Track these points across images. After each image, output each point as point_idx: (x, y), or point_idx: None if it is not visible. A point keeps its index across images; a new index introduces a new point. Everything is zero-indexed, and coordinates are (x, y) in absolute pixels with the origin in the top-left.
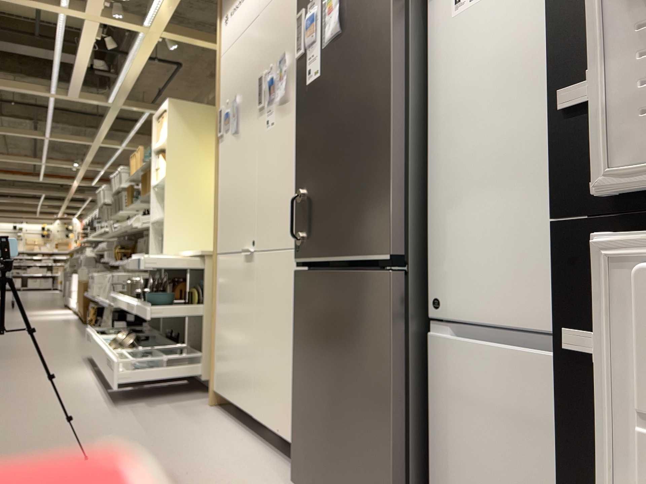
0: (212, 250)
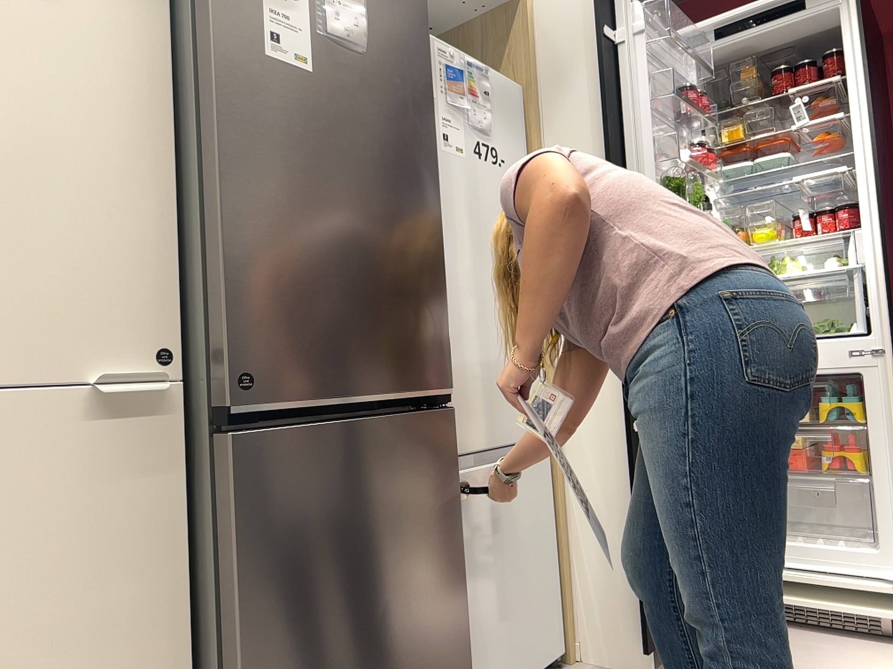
0: None
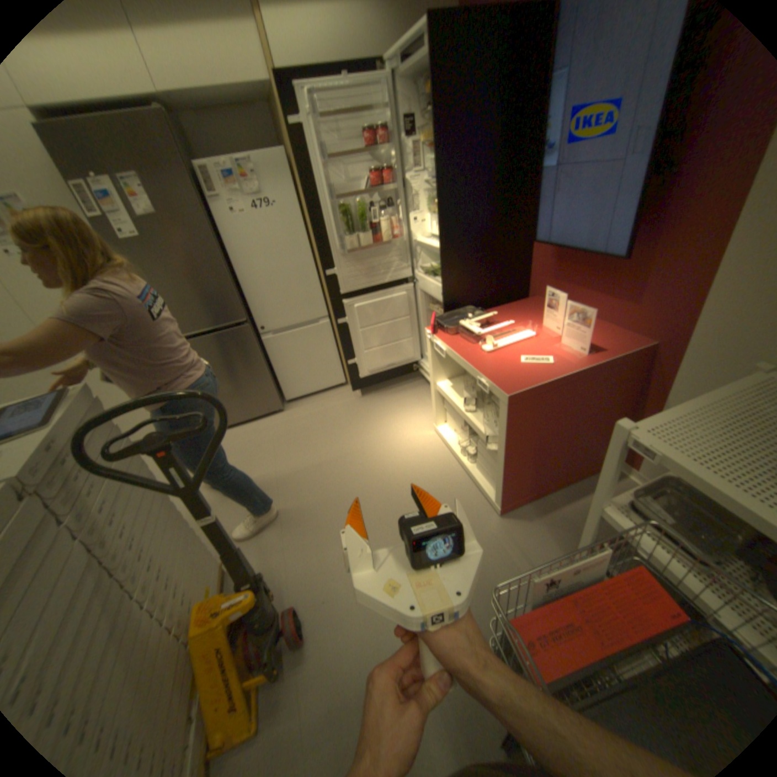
0: None
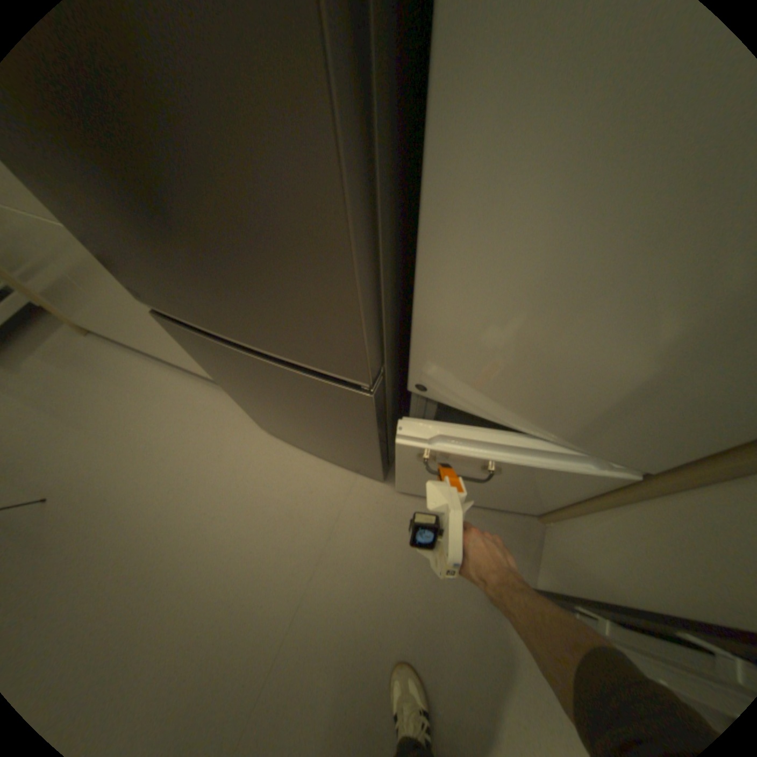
0: None
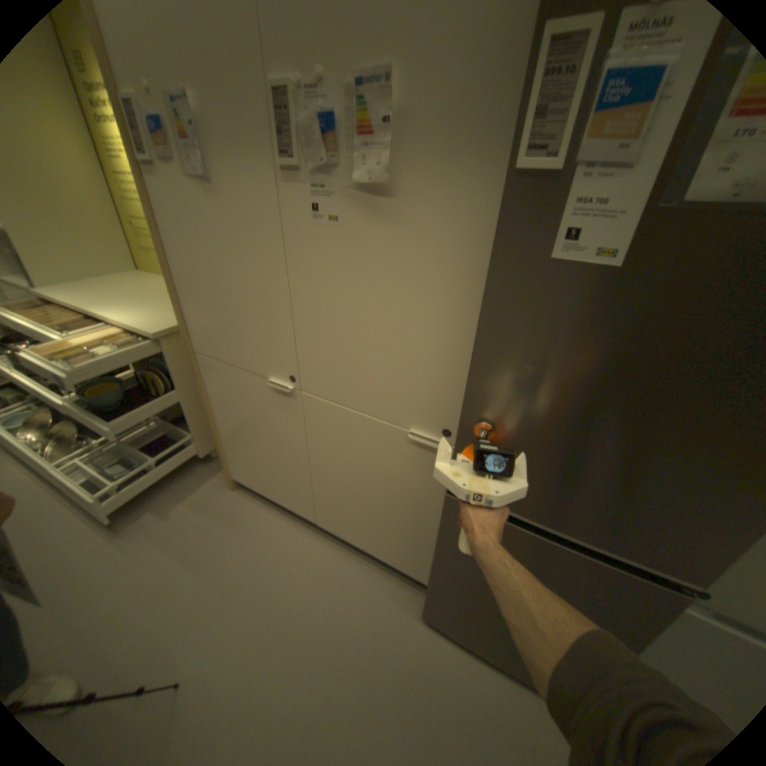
0: (165, 324)
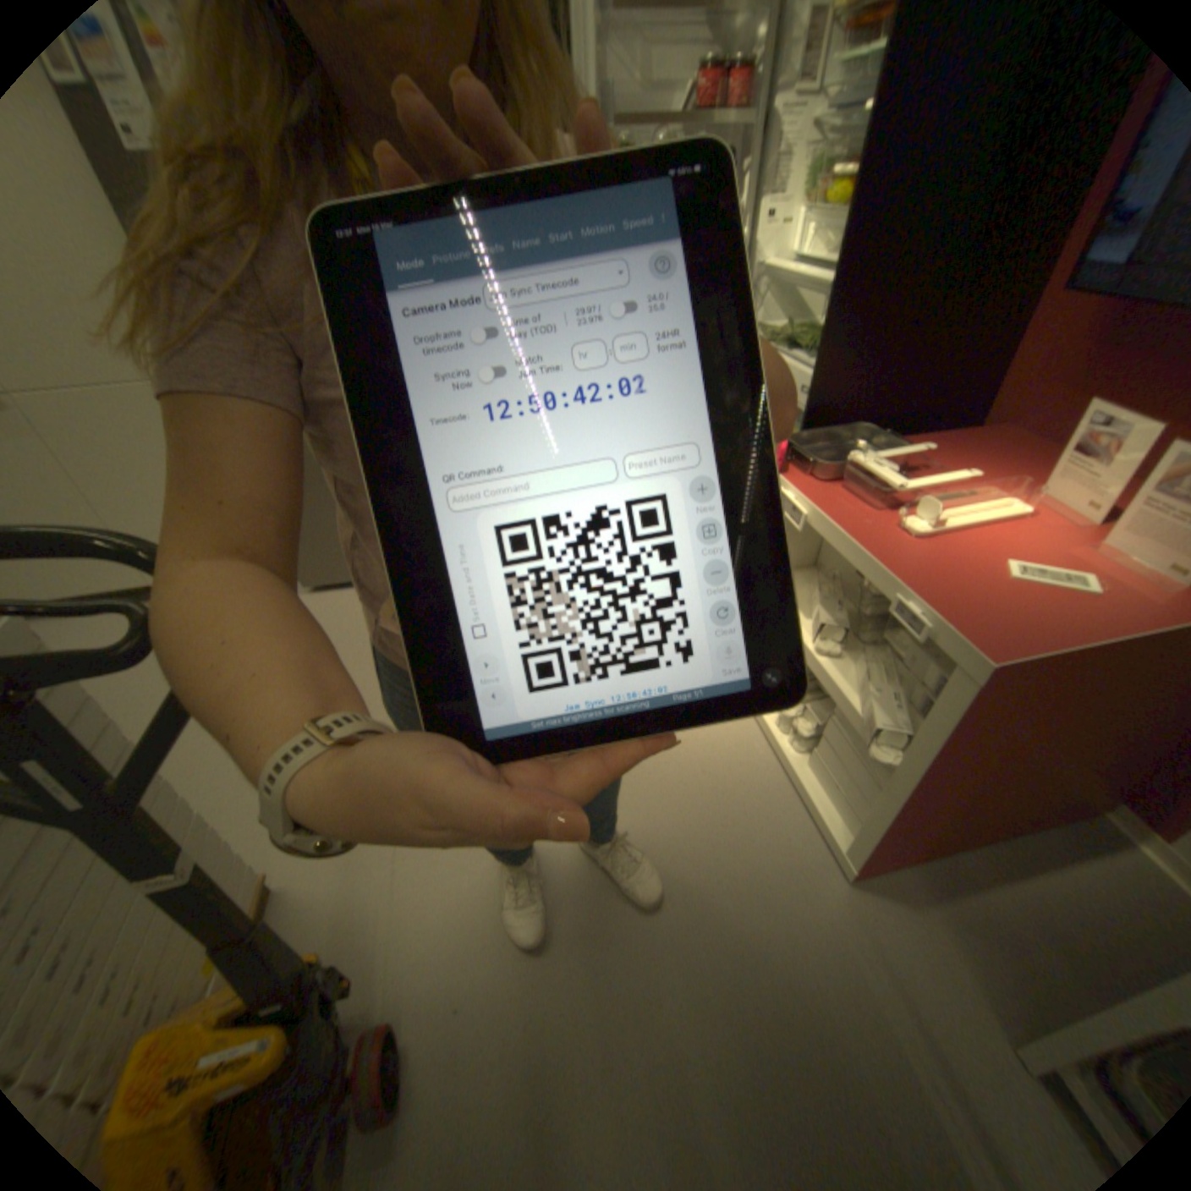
0: None
